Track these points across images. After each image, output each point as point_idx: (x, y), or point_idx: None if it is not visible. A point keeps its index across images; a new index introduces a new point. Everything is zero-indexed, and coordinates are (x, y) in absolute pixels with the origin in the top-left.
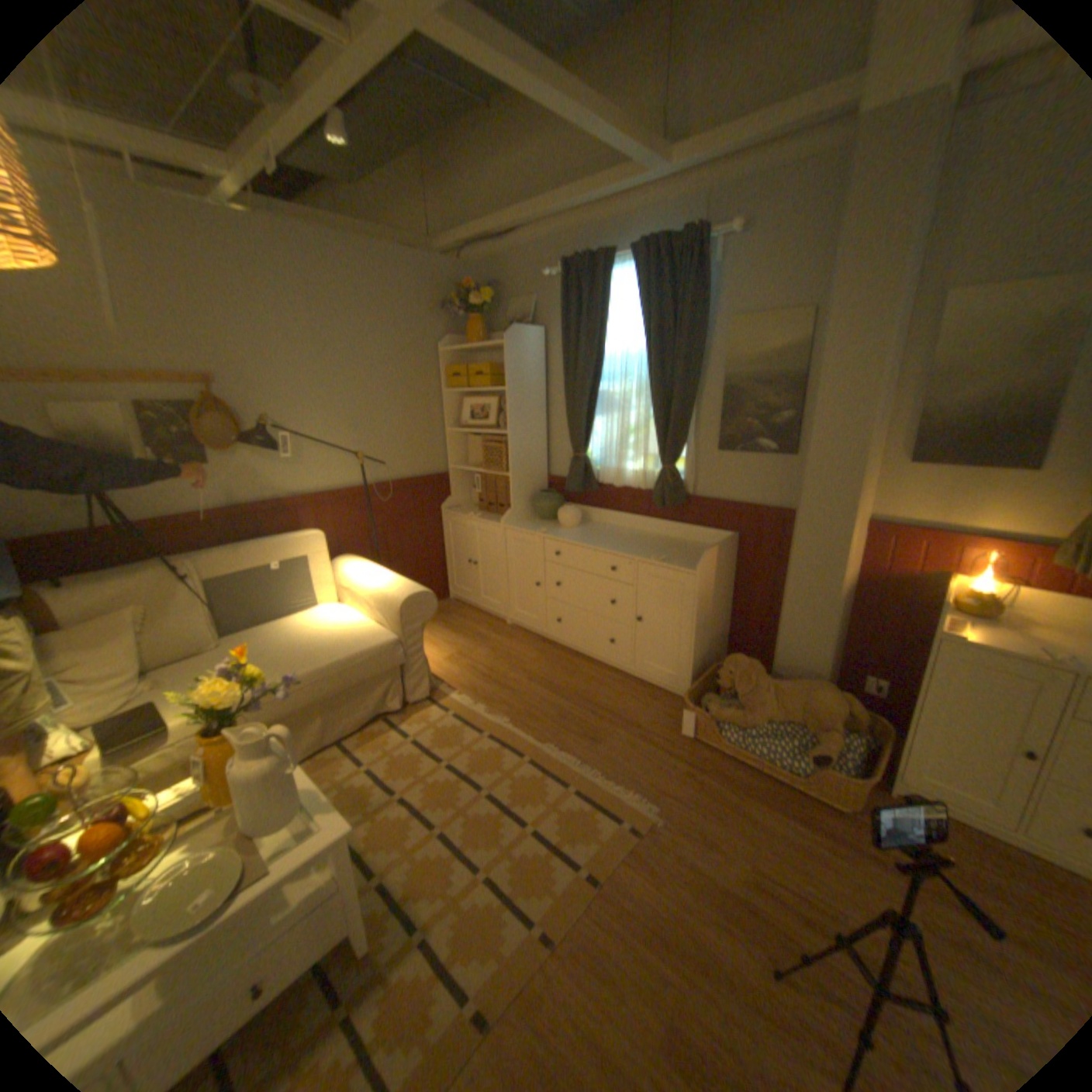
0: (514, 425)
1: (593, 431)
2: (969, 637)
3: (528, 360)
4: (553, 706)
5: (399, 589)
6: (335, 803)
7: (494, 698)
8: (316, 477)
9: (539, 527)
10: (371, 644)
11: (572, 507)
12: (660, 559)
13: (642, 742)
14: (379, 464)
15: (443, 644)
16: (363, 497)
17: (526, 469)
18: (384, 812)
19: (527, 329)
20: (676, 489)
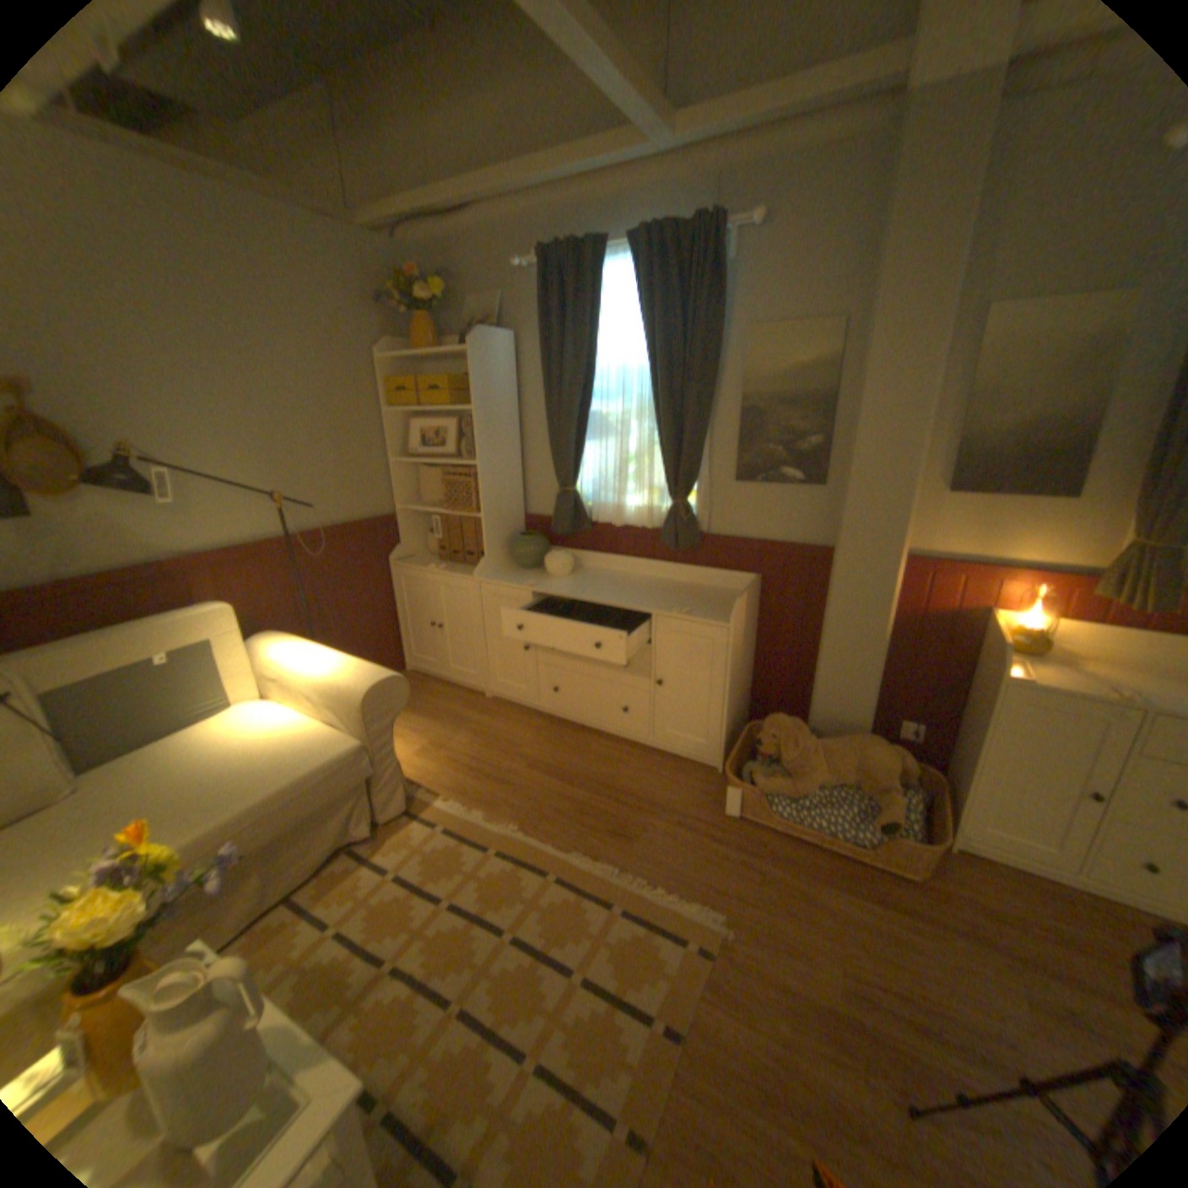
0: (484, 453)
1: (584, 459)
2: (1037, 680)
3: (498, 372)
4: (568, 799)
5: (356, 675)
6: (296, 995)
7: (491, 799)
8: (213, 528)
9: (524, 578)
10: (325, 757)
11: (563, 551)
12: (685, 611)
13: (682, 831)
14: (302, 506)
15: (409, 733)
16: (283, 551)
17: (501, 507)
18: (373, 995)
19: (495, 332)
20: (690, 527)
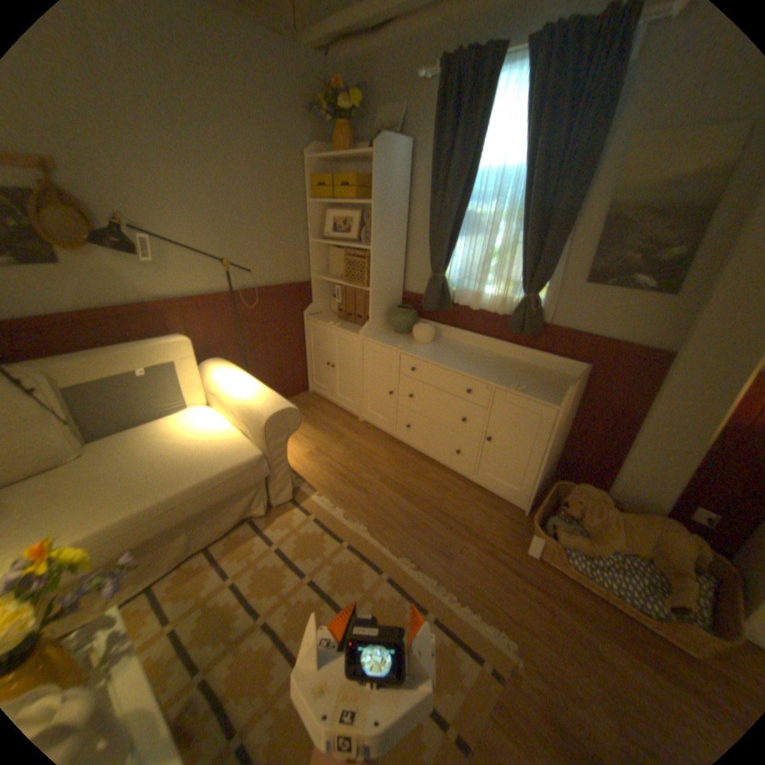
0: (378, 240)
1: (455, 251)
2: None
3: (396, 173)
4: (406, 512)
5: (264, 403)
6: (199, 626)
7: (351, 501)
8: (183, 281)
9: (395, 341)
10: (236, 461)
11: (428, 324)
12: (522, 389)
13: (491, 559)
14: (246, 270)
15: (304, 438)
16: (231, 302)
17: (385, 284)
18: (247, 641)
19: (398, 137)
20: (536, 317)
